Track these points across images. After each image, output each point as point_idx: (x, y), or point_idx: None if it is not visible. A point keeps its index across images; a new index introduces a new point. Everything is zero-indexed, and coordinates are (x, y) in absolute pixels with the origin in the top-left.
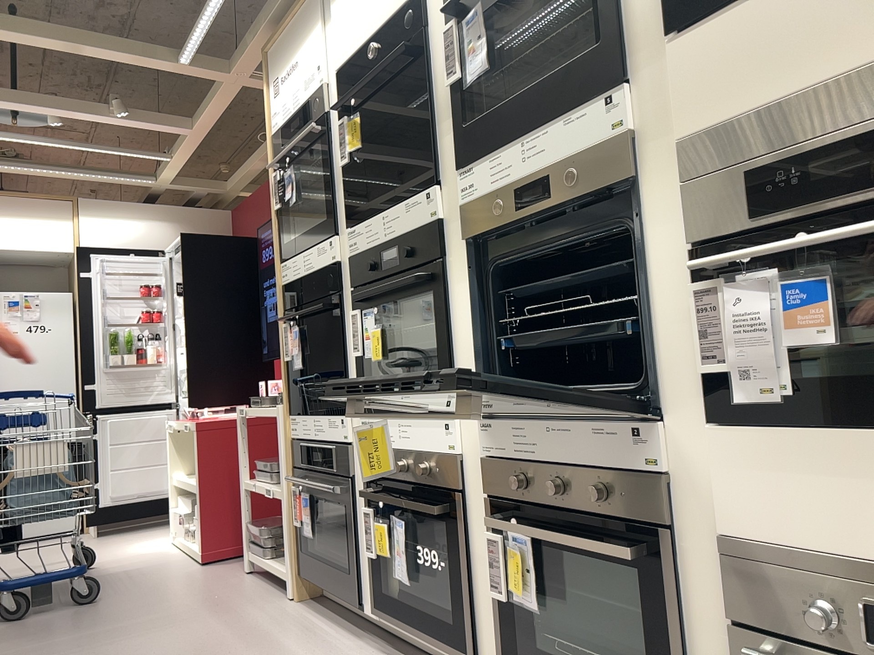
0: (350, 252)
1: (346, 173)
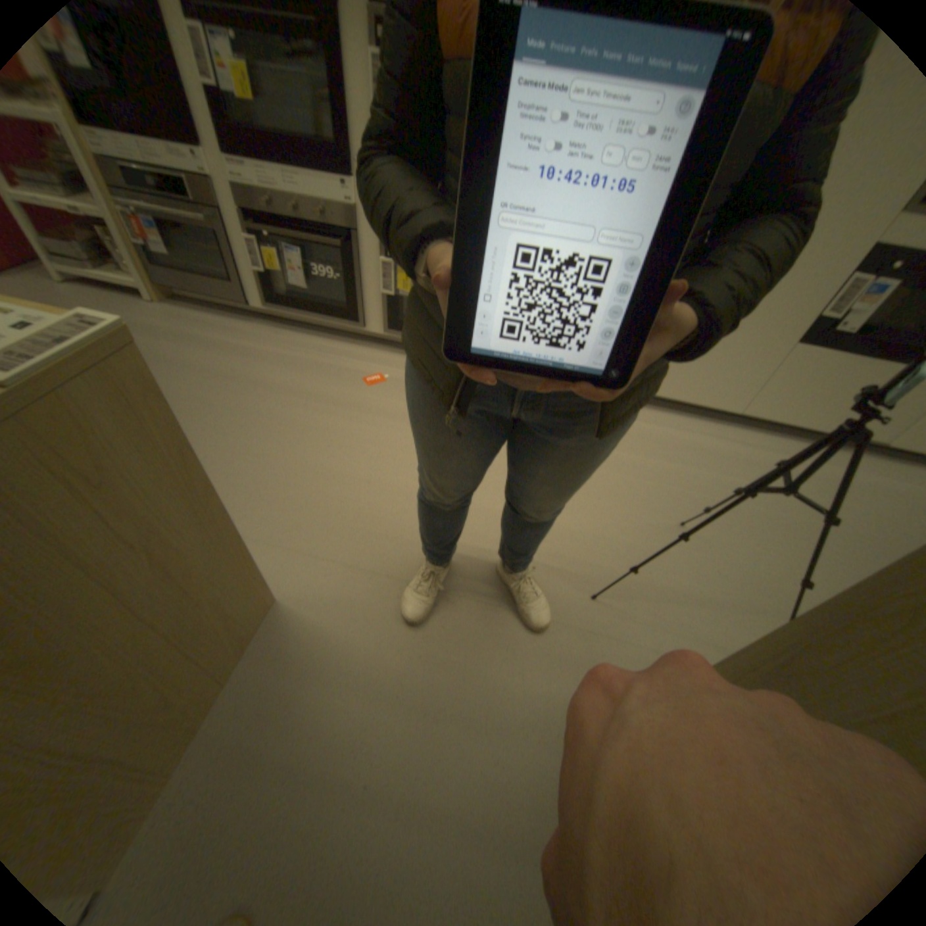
0: None
1: None
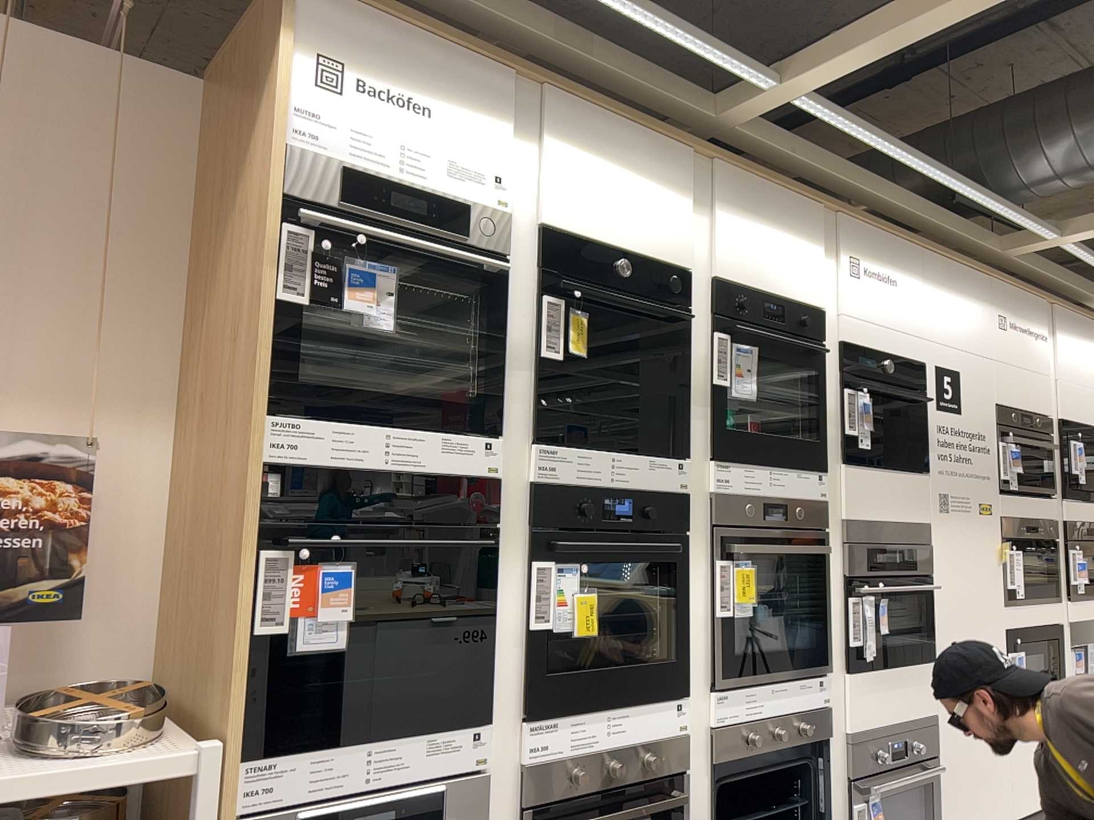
0: (541, 475)
1: (541, 367)
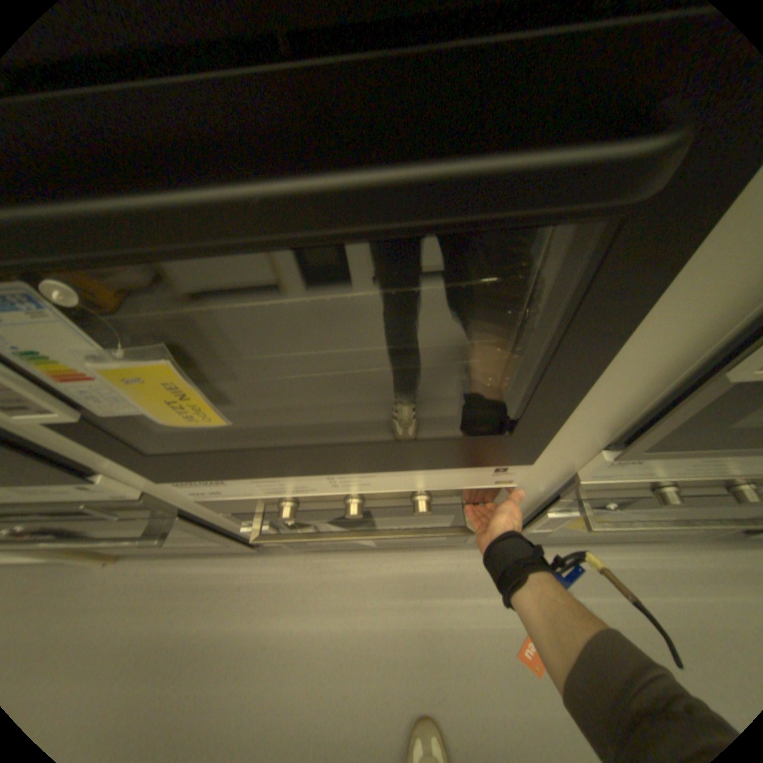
0: None
1: None
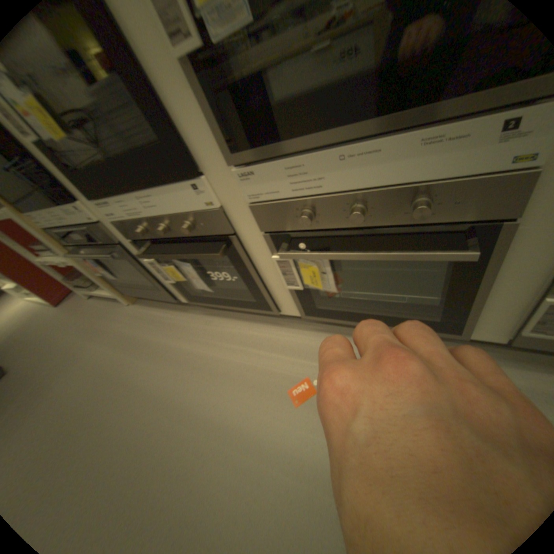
0: None
1: None
